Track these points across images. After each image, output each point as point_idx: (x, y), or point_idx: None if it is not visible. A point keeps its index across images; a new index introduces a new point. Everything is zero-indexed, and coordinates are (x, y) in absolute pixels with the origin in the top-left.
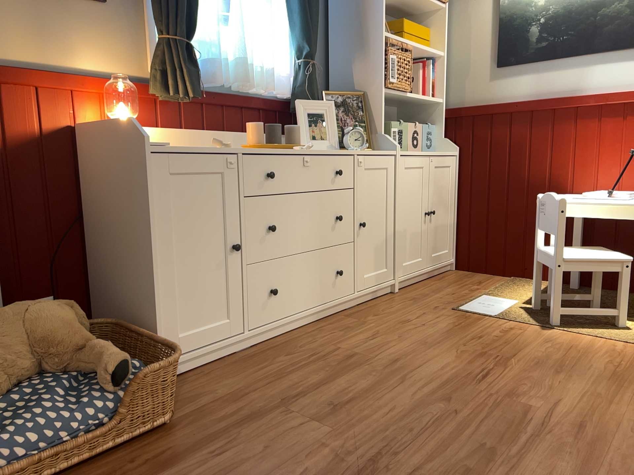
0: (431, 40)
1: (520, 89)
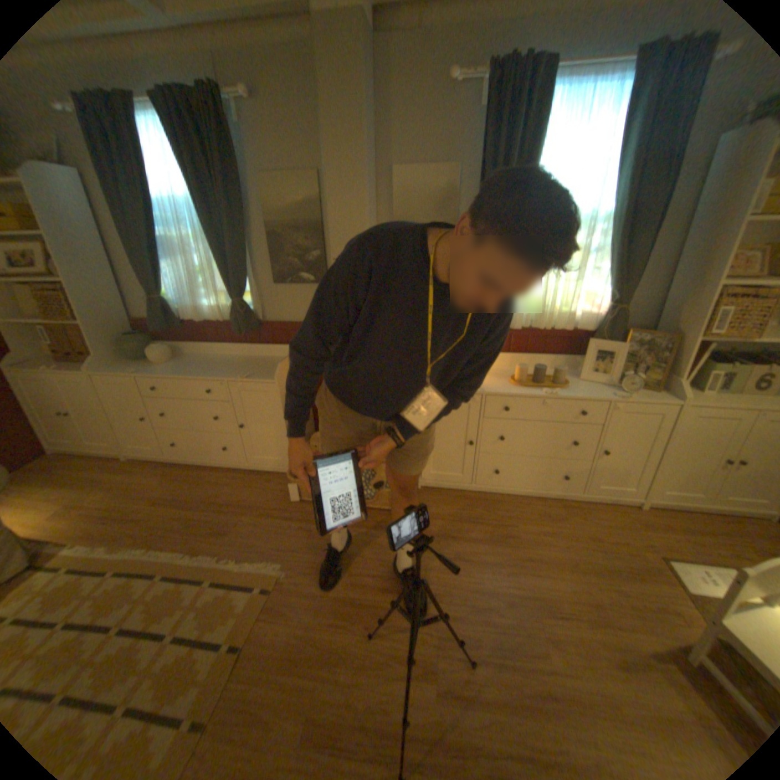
0: None
1: None
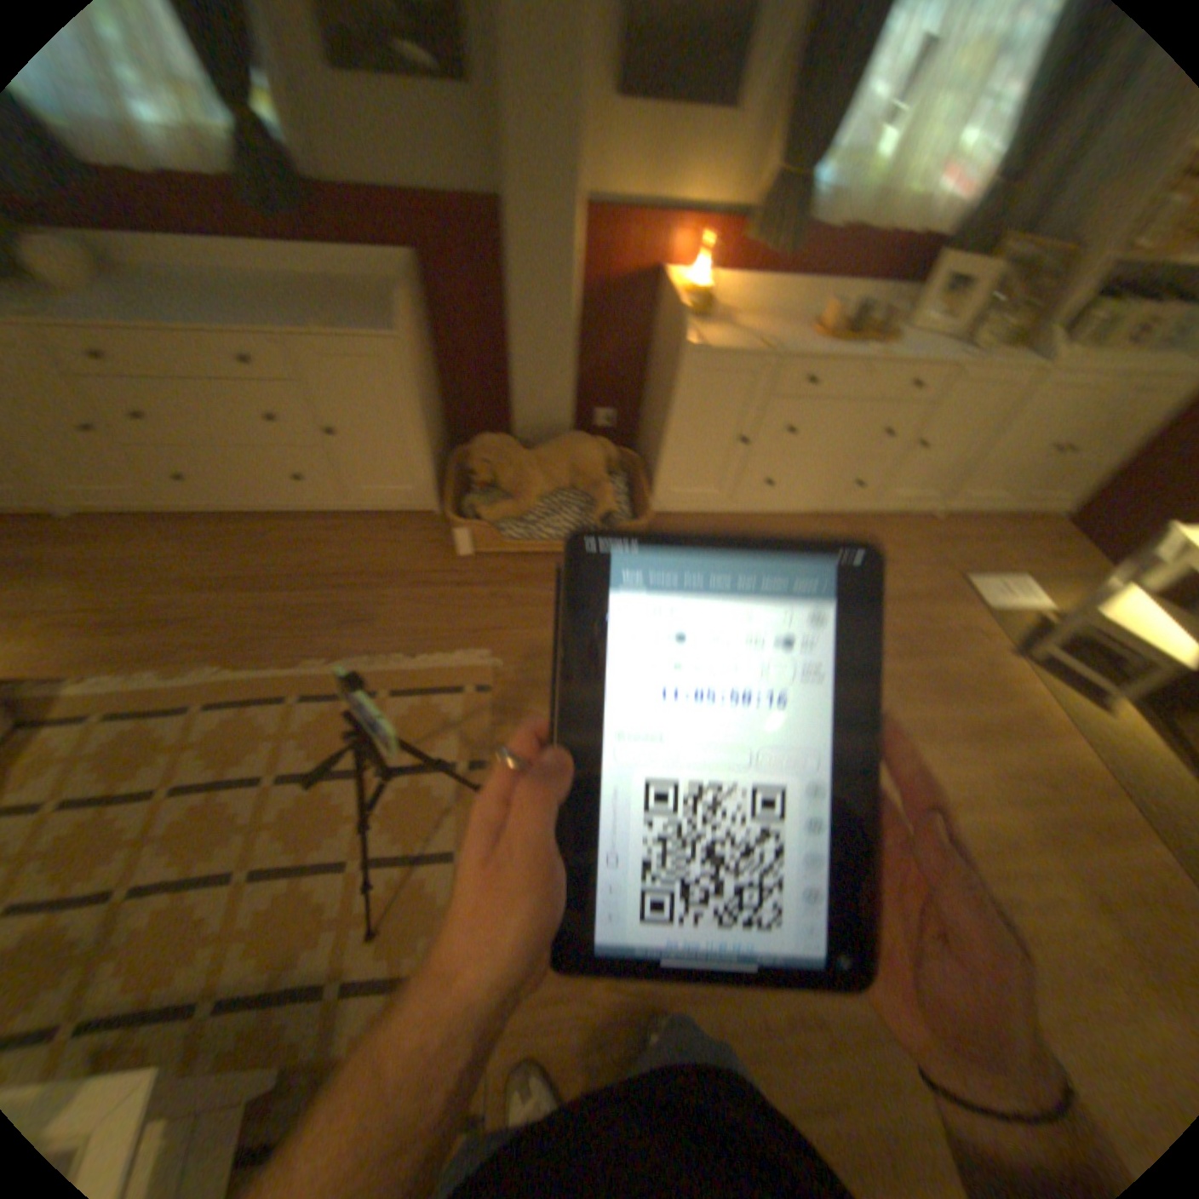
0: None
1: None
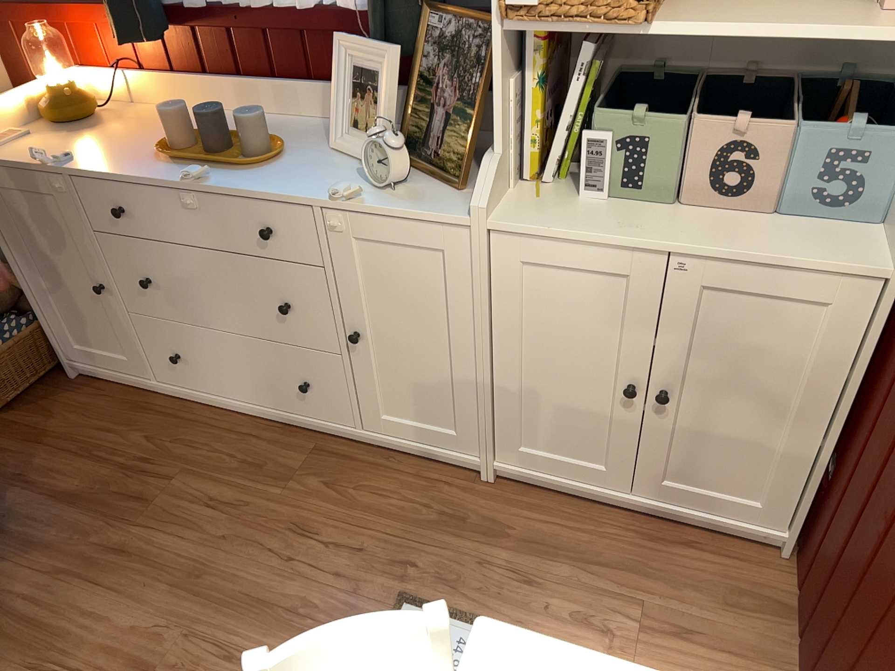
0: None
1: None
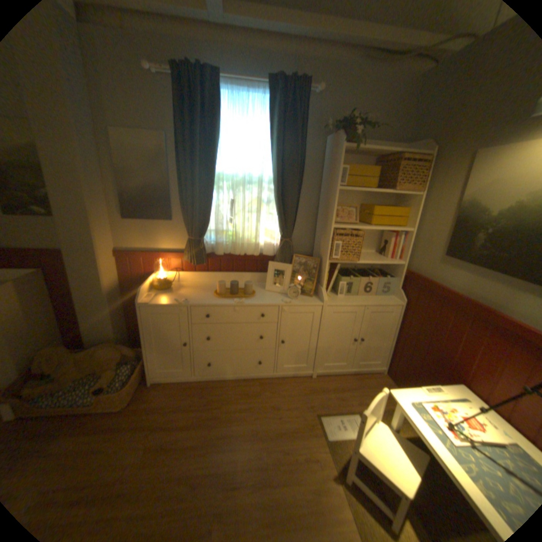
0: (409, 217)
1: (459, 281)
